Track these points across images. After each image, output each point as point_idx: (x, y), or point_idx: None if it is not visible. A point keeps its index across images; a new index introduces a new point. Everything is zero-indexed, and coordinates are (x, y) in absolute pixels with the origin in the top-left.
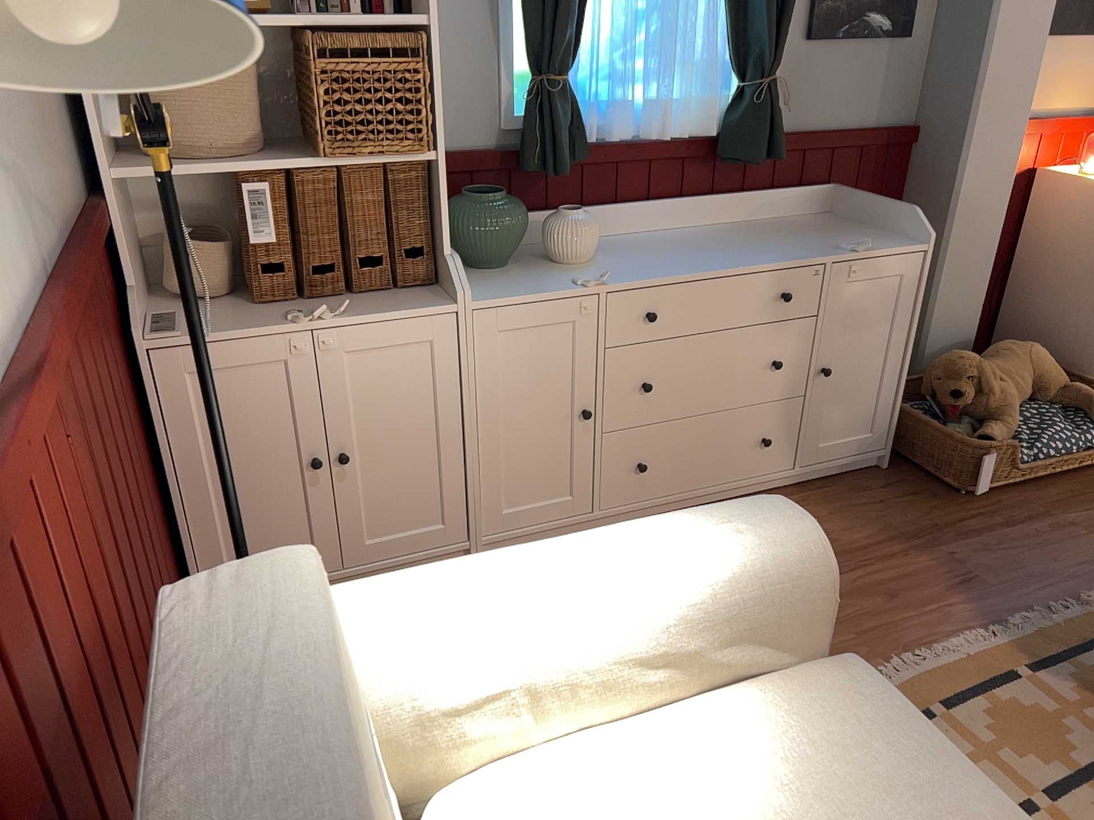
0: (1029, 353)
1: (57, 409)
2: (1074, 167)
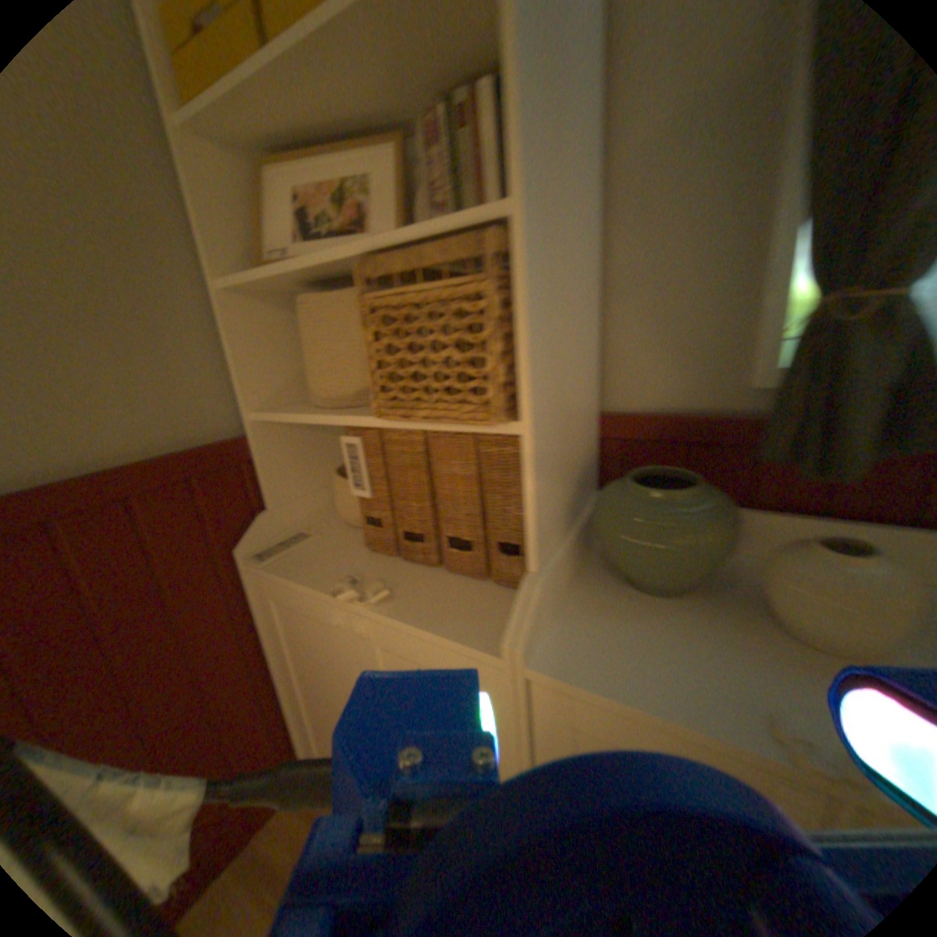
0: None
1: None
2: None
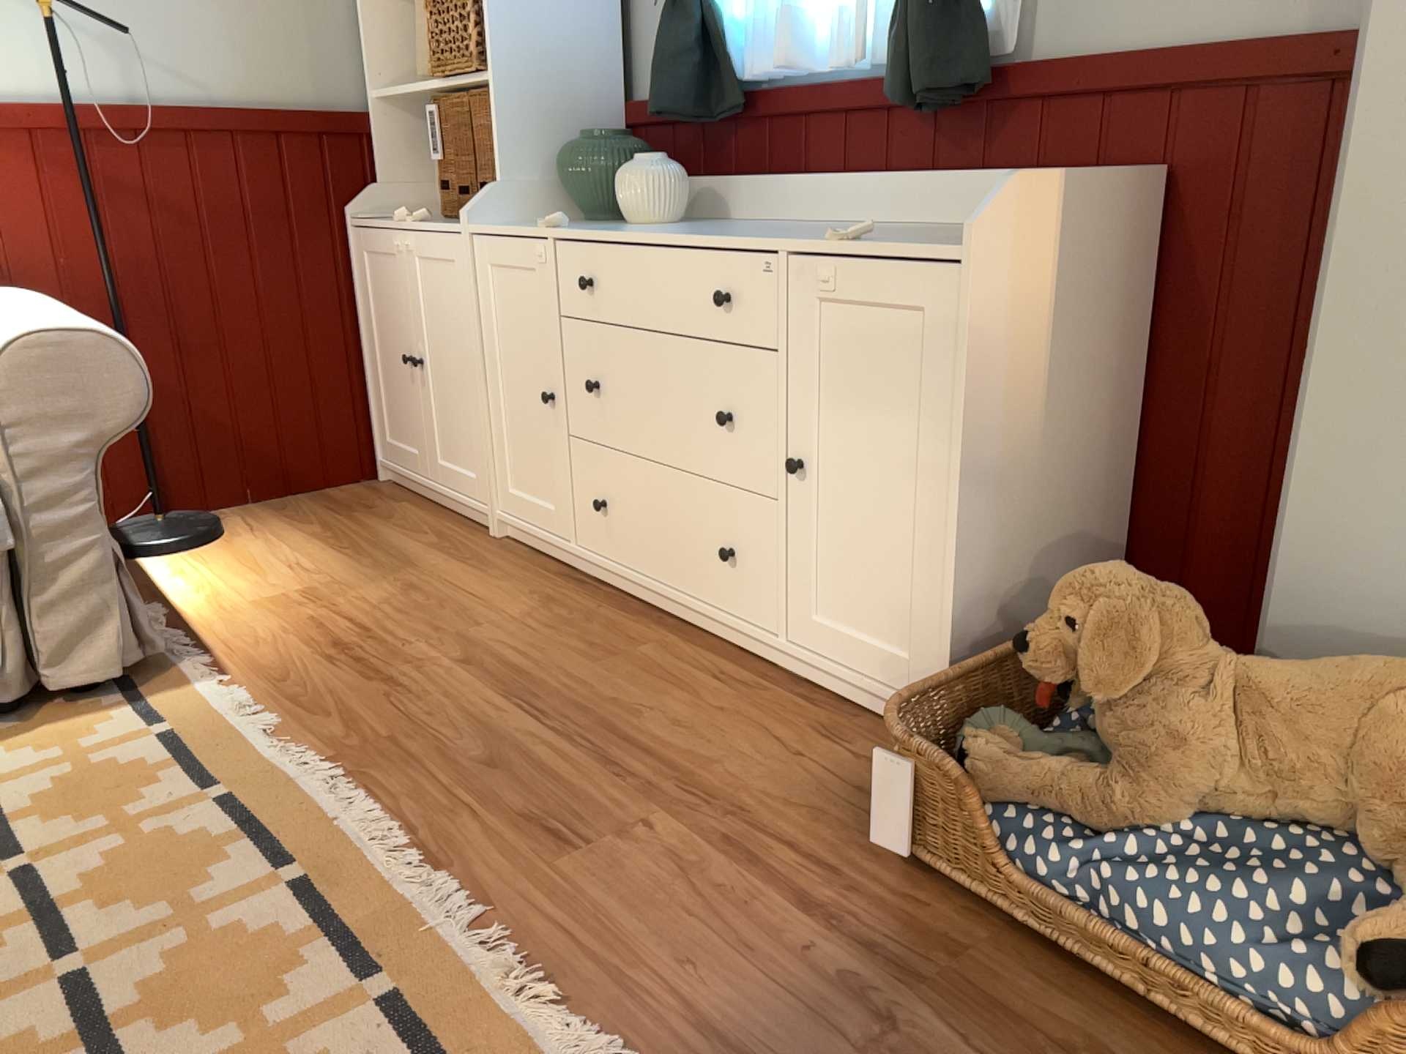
0: (1399, 694)
1: (70, 166)
2: None
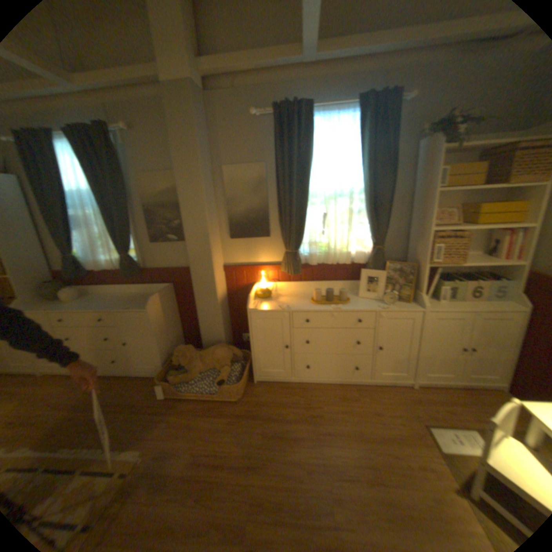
0: (216, 351)
1: None
2: (269, 283)
